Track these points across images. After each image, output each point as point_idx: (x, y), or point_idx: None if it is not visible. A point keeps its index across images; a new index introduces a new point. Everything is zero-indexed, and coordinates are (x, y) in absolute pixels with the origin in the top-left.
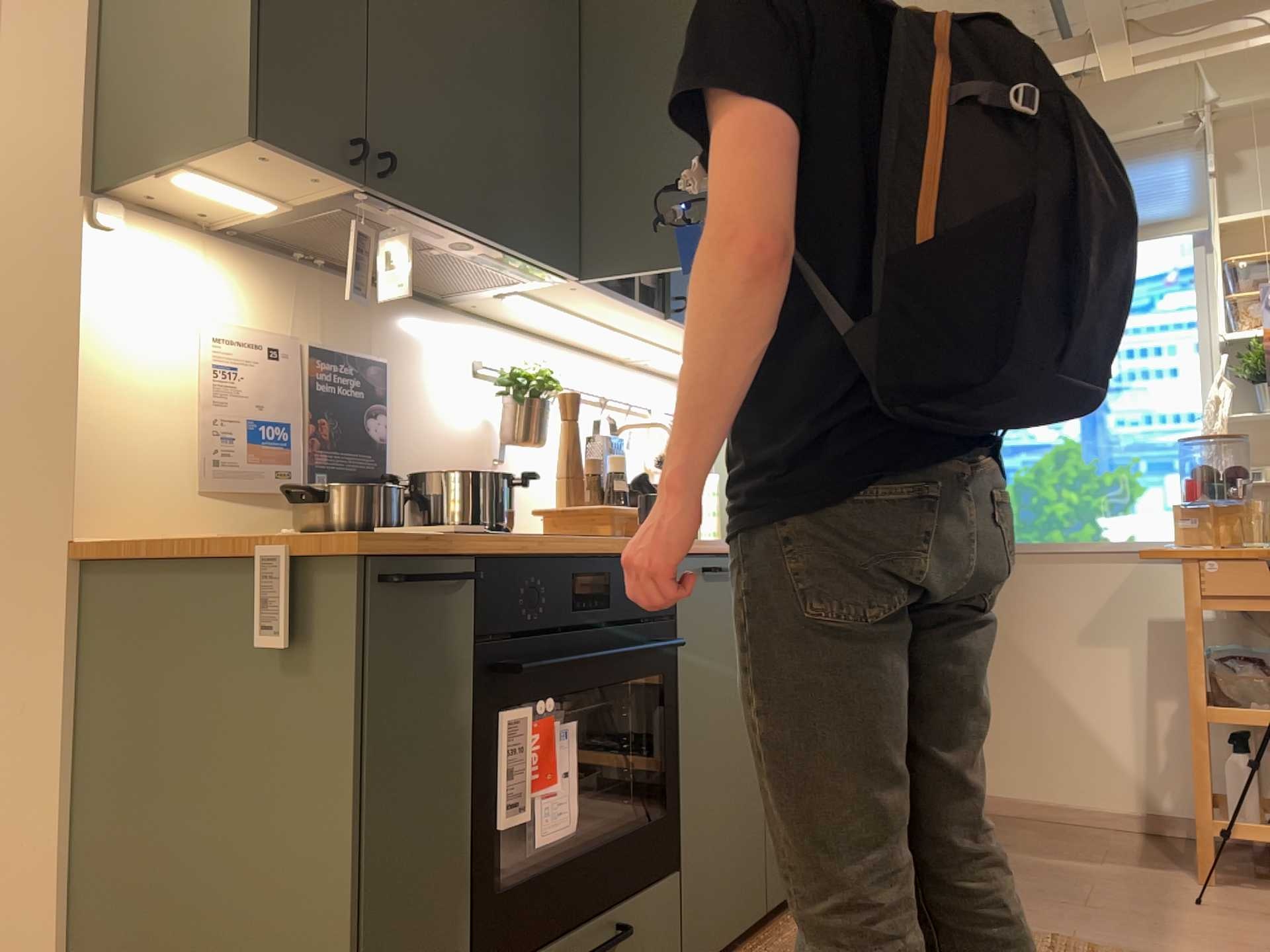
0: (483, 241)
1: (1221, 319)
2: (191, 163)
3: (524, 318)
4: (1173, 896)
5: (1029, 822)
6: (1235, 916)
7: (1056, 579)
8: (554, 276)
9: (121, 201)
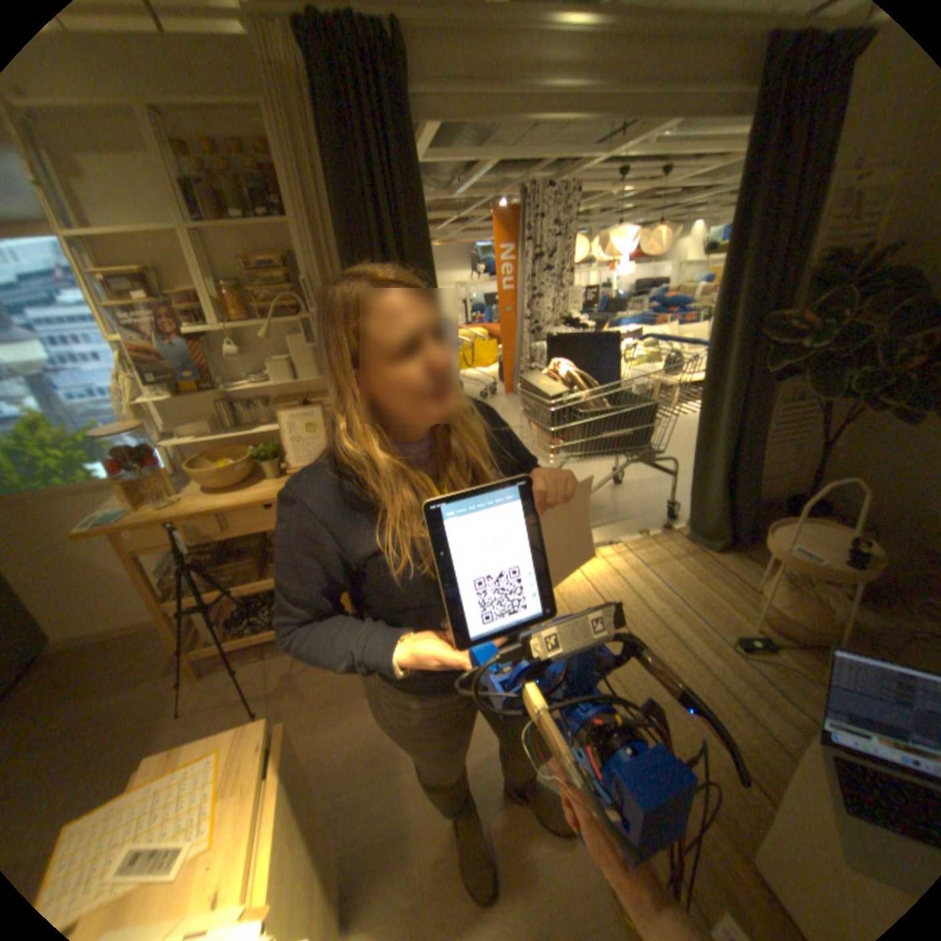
0: None
1: (100, 326)
2: None
3: None
4: (163, 716)
5: (114, 646)
6: (190, 724)
7: (71, 511)
8: None
9: None
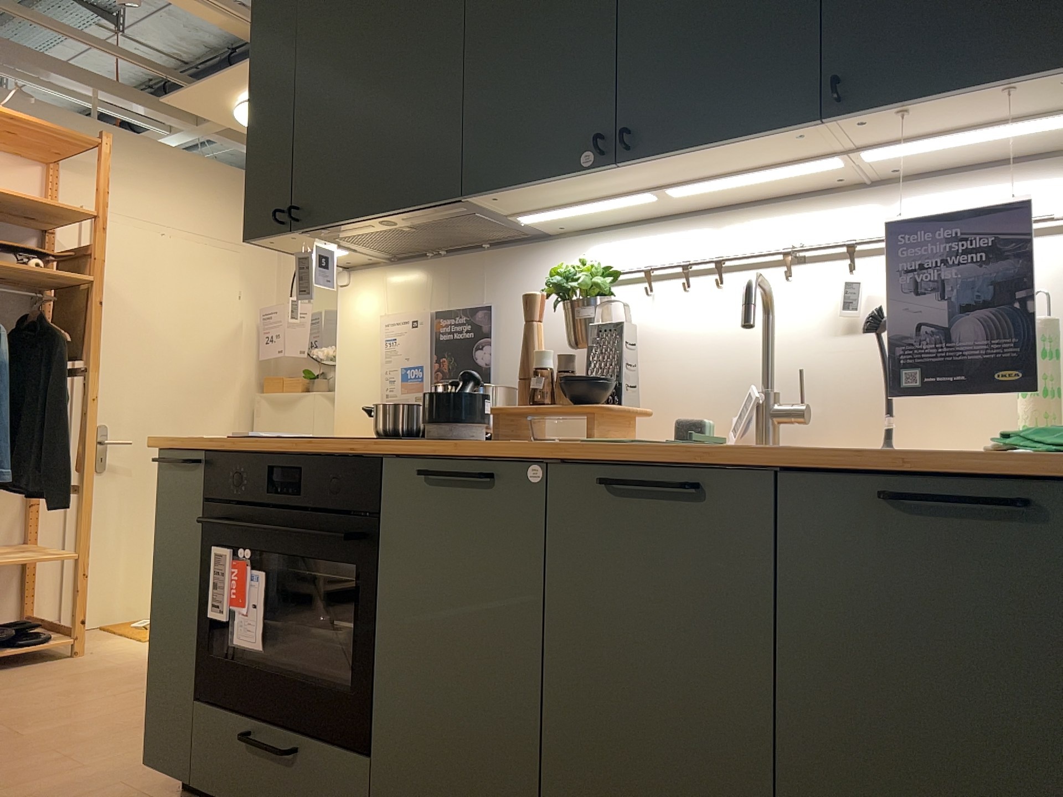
0: (378, 217)
1: None
2: (287, 253)
3: (622, 214)
4: None
5: None
6: None
7: None
8: (469, 201)
9: (353, 267)
